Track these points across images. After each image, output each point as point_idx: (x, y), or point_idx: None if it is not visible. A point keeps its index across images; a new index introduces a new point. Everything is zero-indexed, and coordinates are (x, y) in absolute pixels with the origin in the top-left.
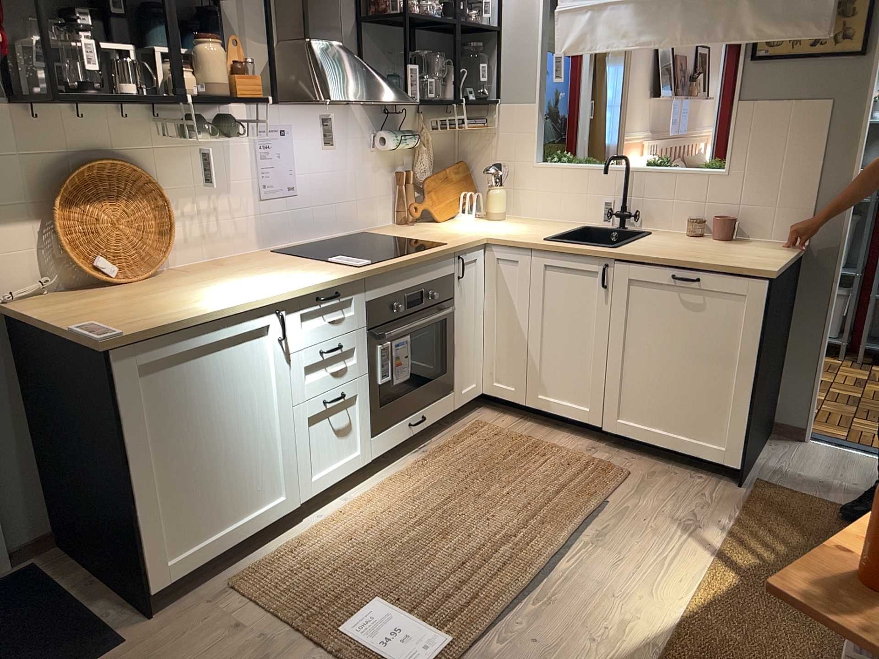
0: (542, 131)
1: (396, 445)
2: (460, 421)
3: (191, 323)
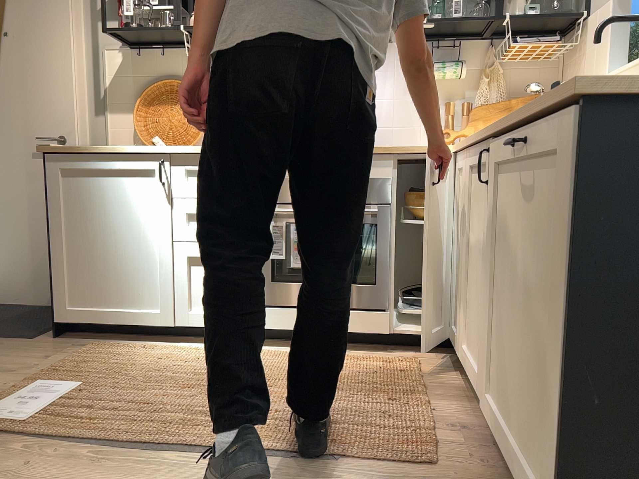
0: (619, 33)
1: (291, 329)
2: (407, 353)
3: (92, 150)
